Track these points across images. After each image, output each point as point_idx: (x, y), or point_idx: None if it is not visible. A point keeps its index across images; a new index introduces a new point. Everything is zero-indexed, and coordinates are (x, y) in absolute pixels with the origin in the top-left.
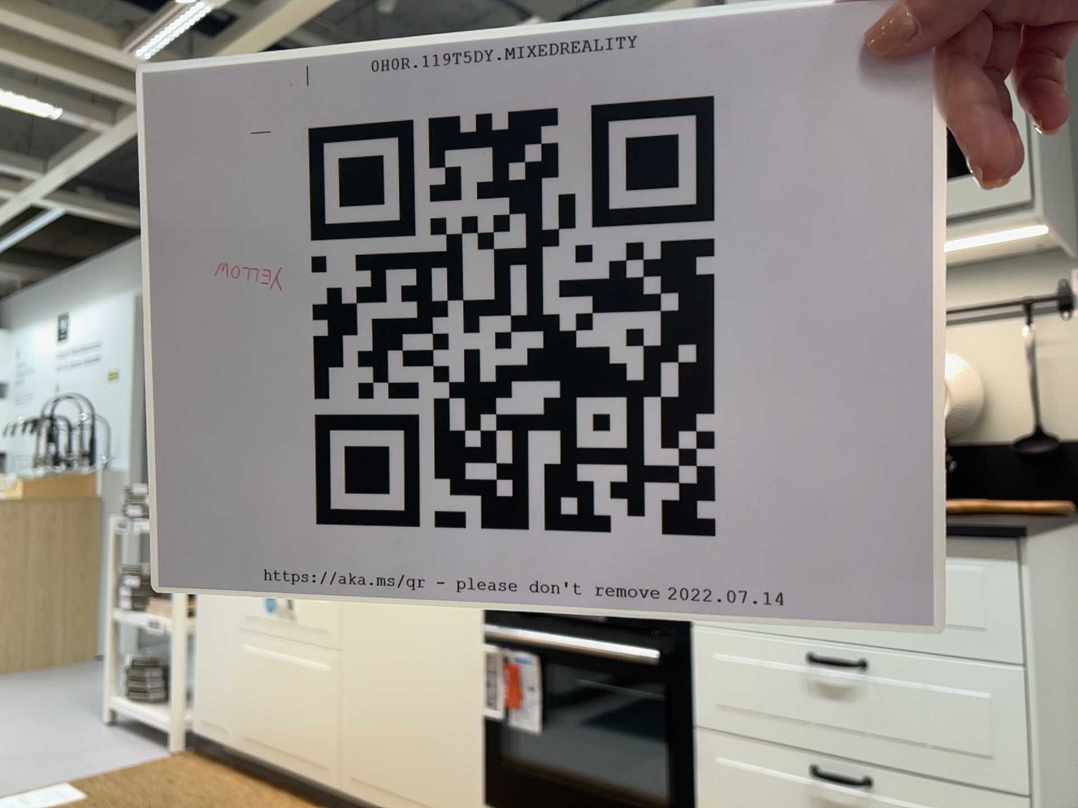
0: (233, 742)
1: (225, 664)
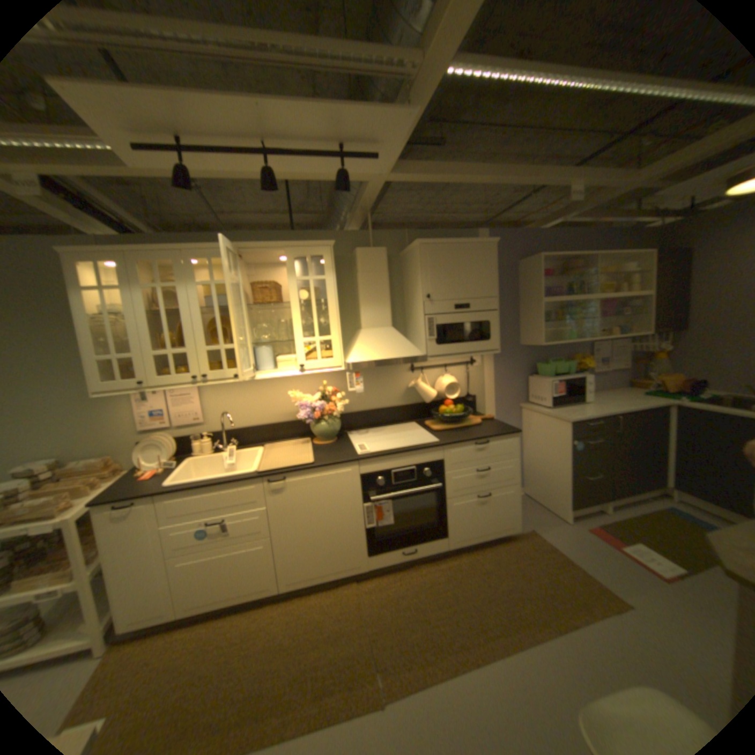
0: (174, 616)
1: (153, 581)
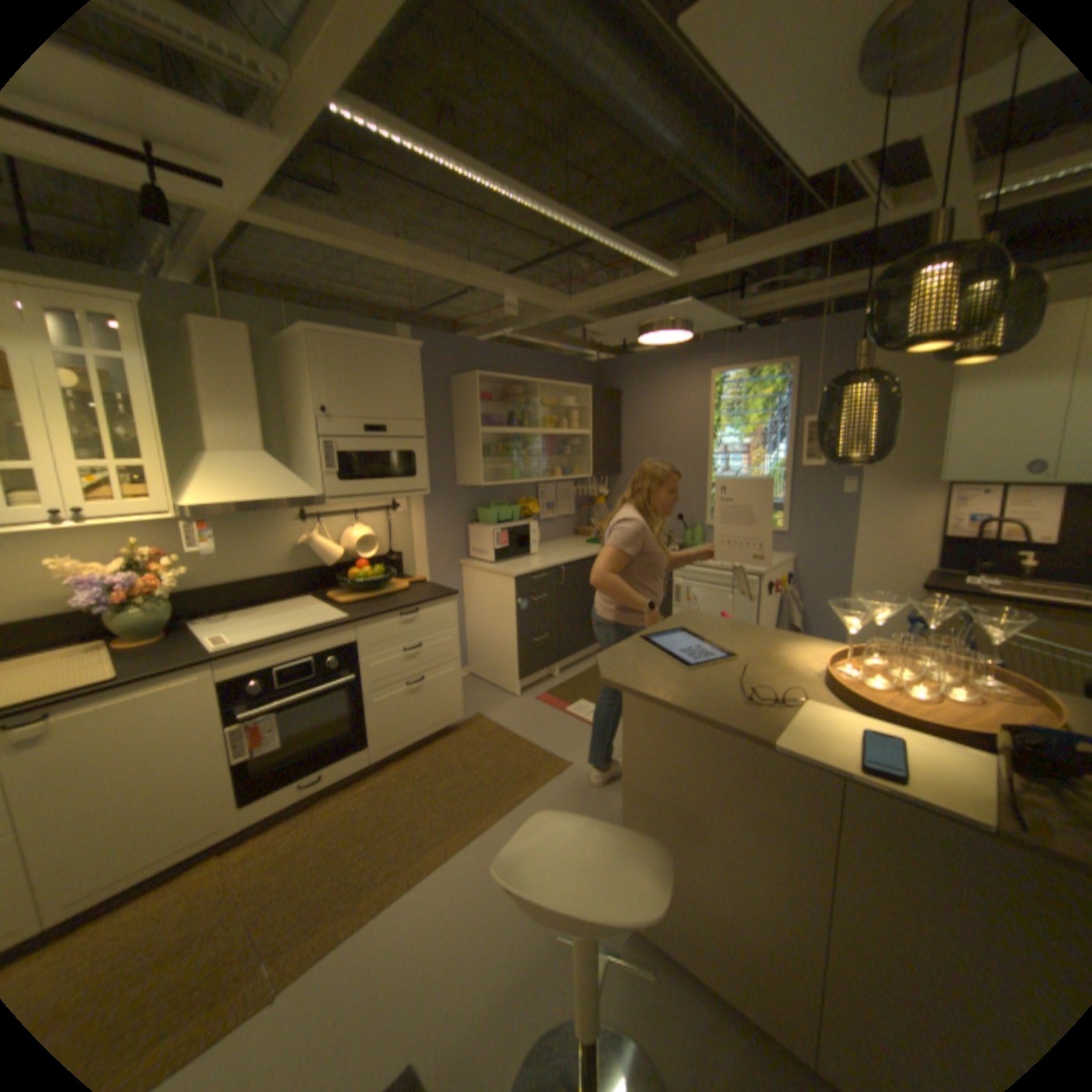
0: None
1: None
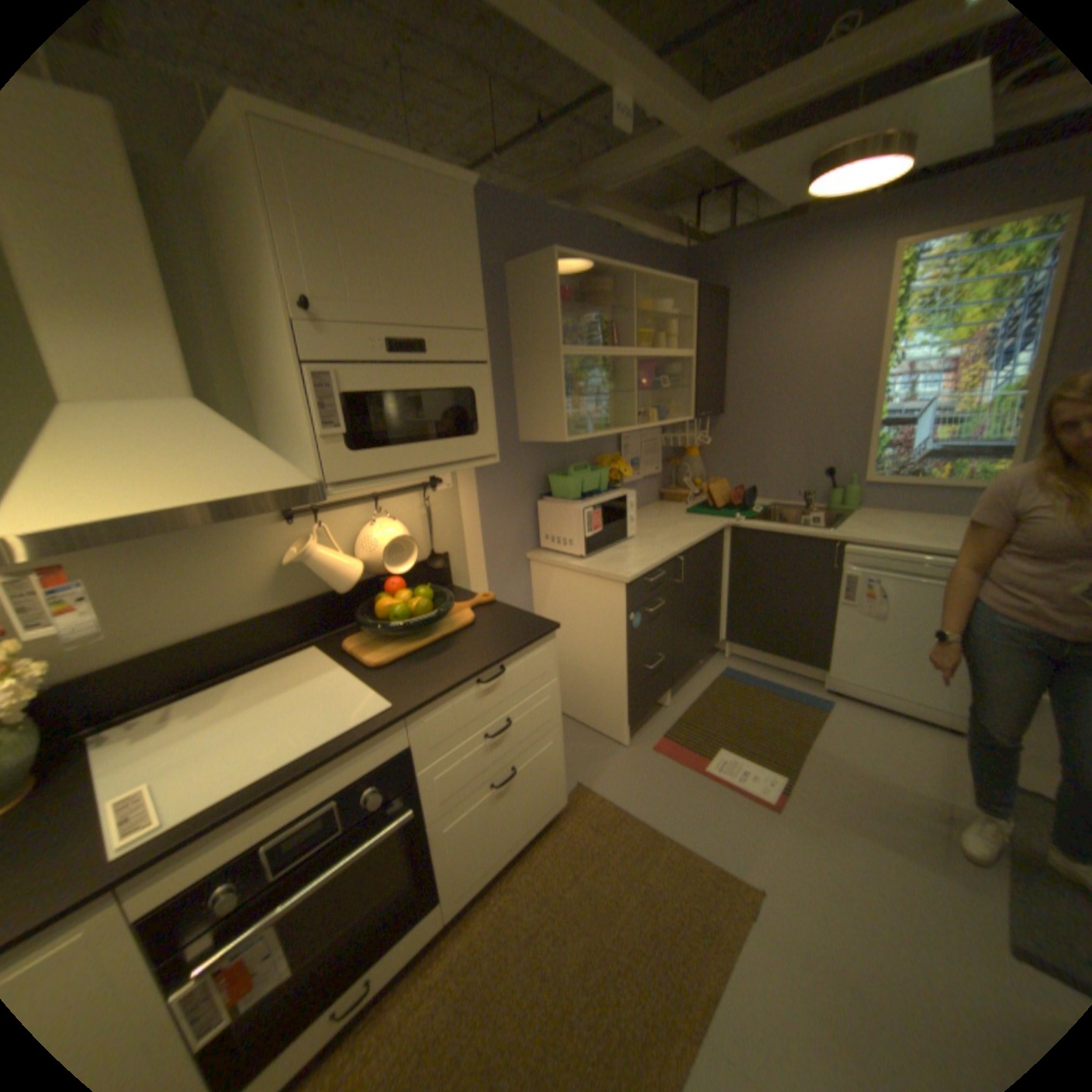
0: None
1: None
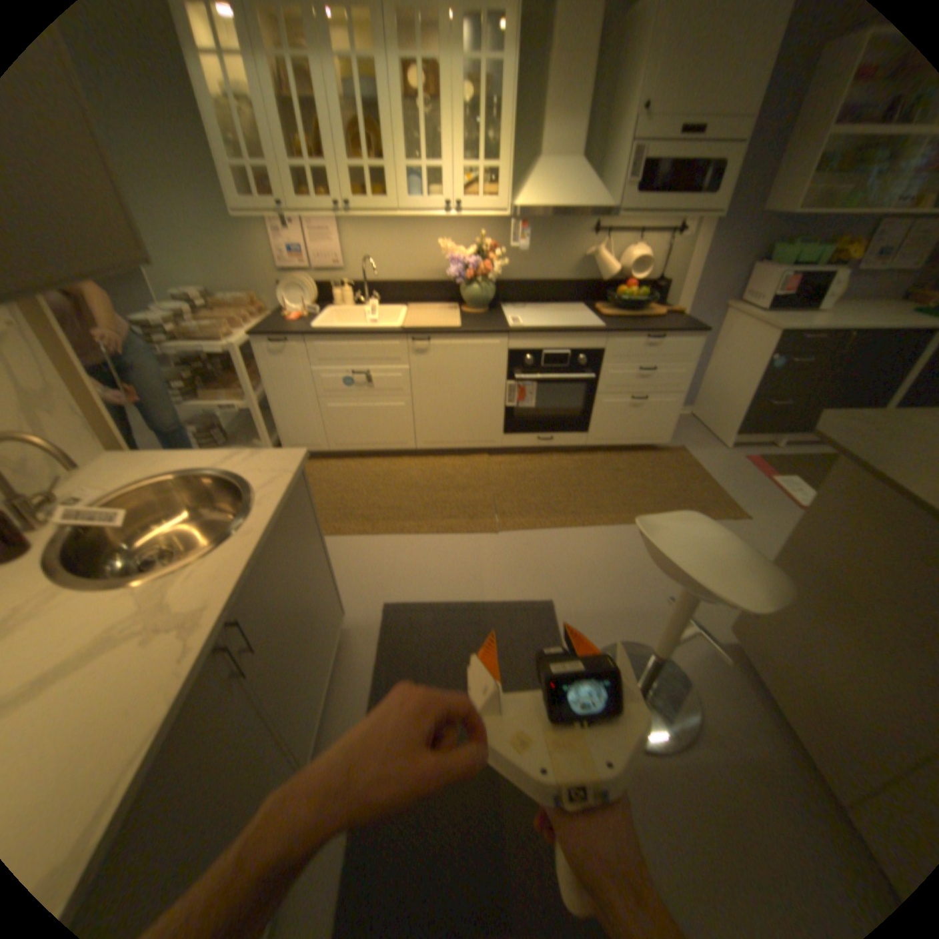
0: (328, 446)
1: (309, 414)
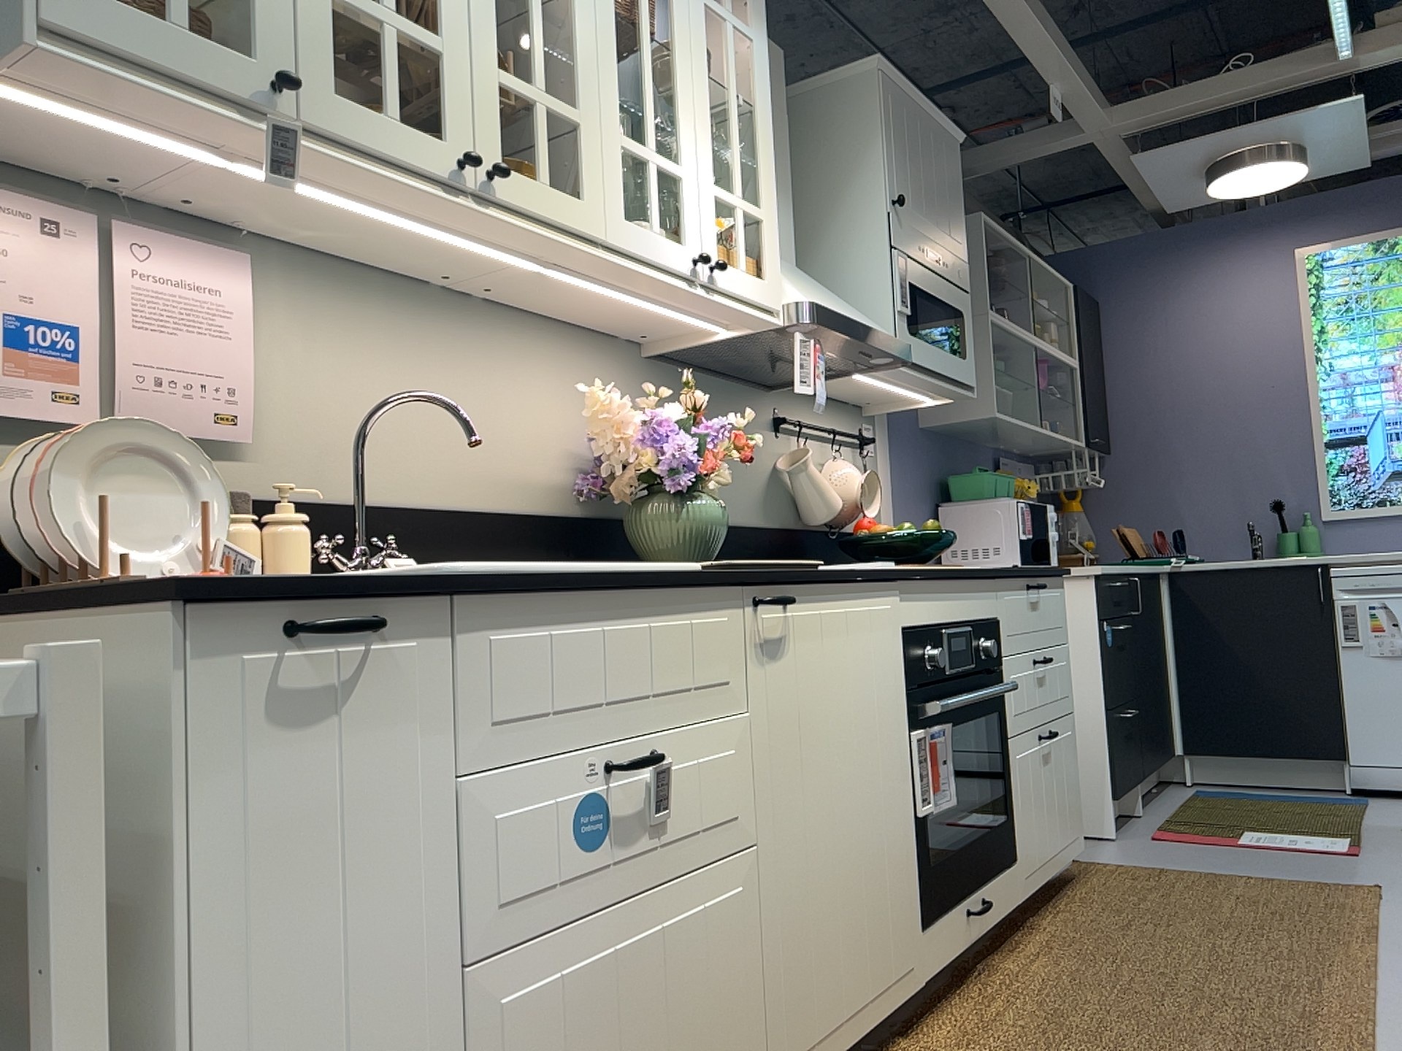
0: None
1: None
